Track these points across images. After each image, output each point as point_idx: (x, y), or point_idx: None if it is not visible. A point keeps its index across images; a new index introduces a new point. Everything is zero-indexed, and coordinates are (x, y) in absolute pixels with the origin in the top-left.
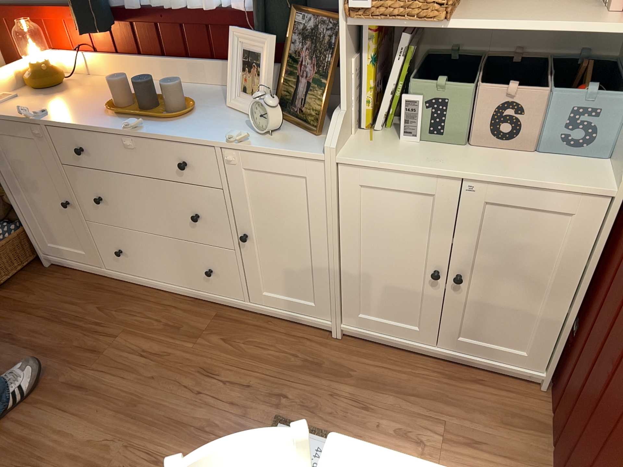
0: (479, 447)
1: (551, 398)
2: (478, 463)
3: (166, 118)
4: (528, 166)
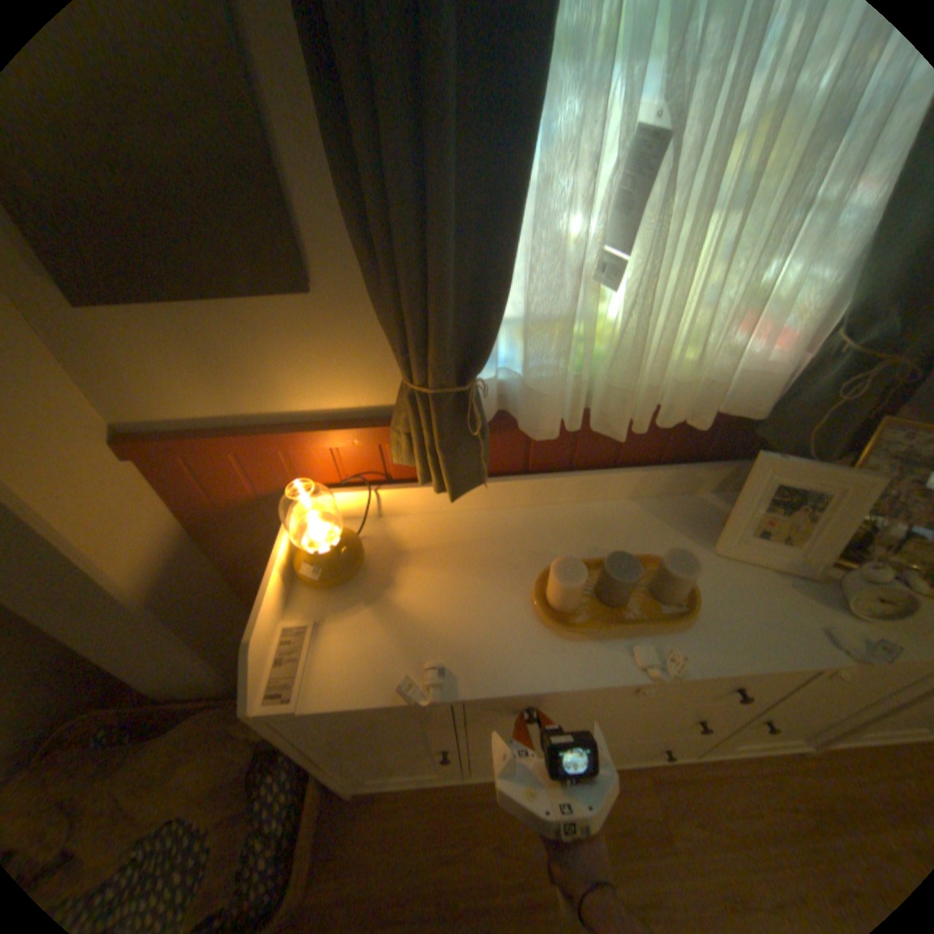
0: None
1: None
2: None
3: (686, 623)
4: None
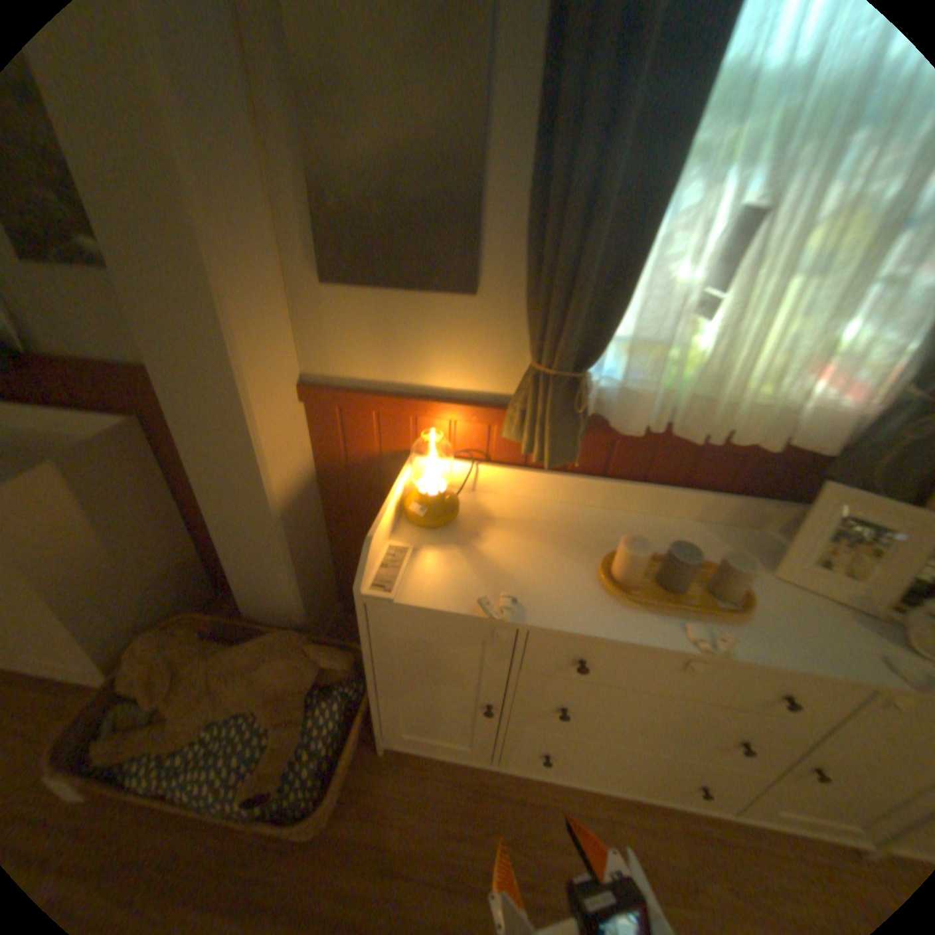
0: None
1: None
2: None
3: (741, 618)
4: None
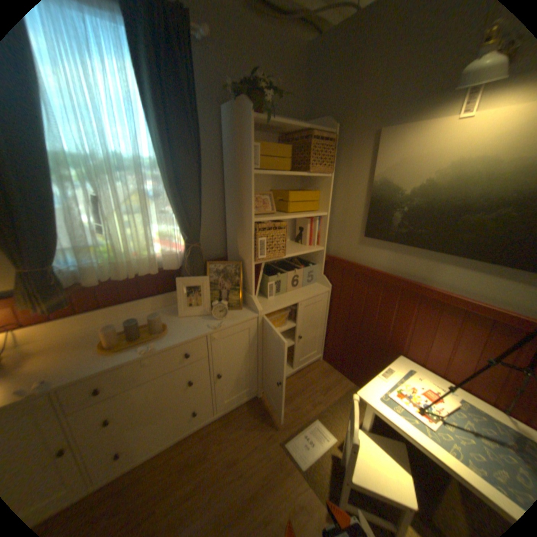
0: (332, 390)
1: (328, 361)
2: (337, 394)
3: (158, 337)
4: (306, 291)
